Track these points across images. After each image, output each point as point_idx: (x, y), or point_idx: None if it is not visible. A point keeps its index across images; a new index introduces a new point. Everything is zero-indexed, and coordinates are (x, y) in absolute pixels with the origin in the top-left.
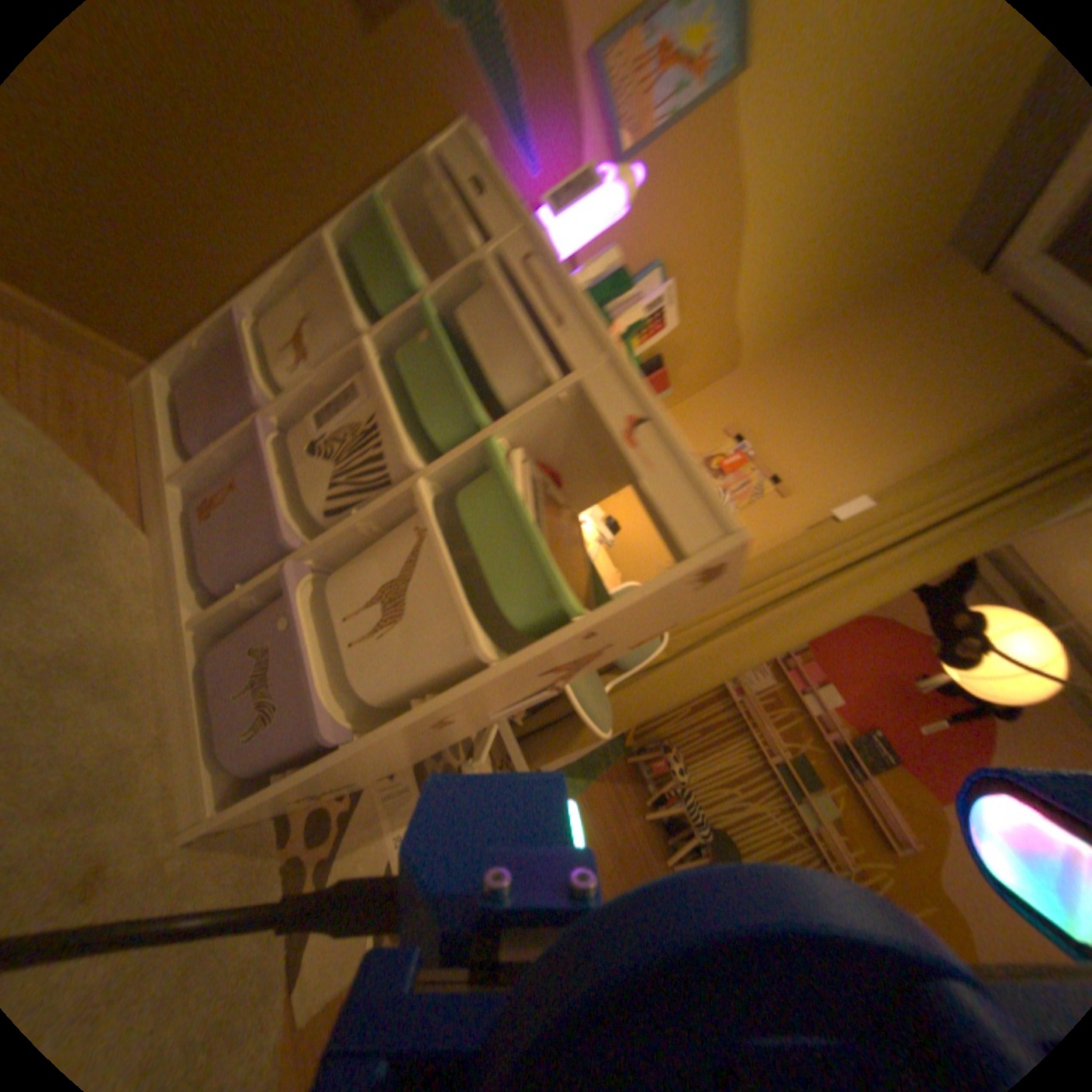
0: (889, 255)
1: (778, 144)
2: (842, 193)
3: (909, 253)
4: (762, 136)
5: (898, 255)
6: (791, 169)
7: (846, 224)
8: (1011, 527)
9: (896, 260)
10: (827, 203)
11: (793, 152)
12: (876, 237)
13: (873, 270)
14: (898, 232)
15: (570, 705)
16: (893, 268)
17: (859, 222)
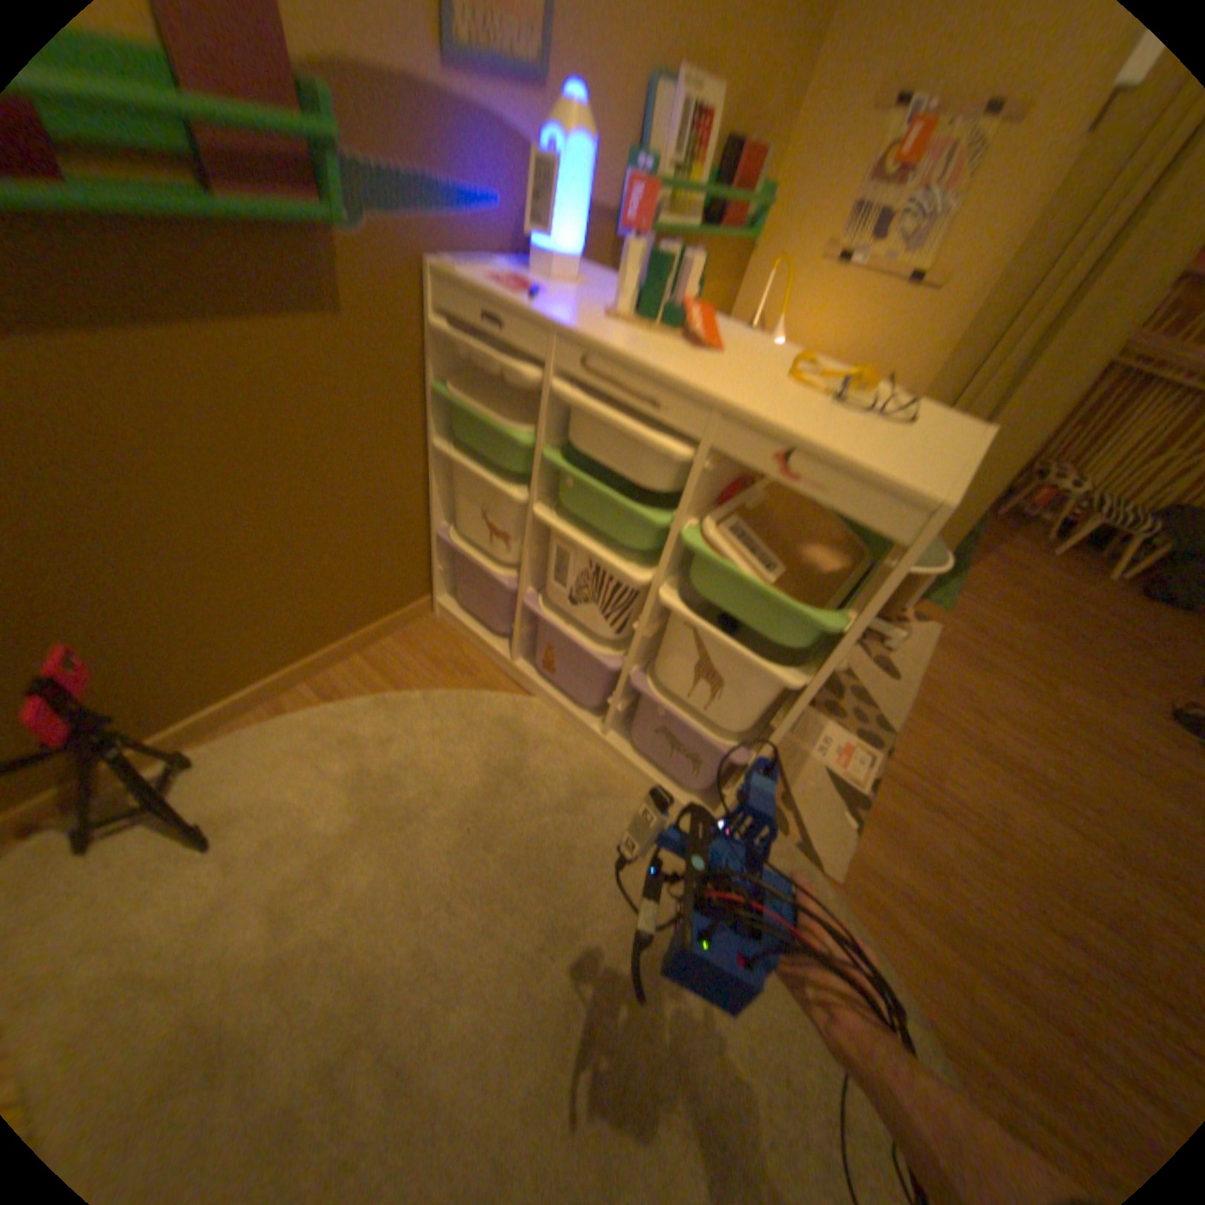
0: None
1: None
2: None
3: None
4: None
5: None
6: None
7: None
8: None
9: None
10: None
11: None
12: None
13: None
14: None
15: None
16: None
17: None
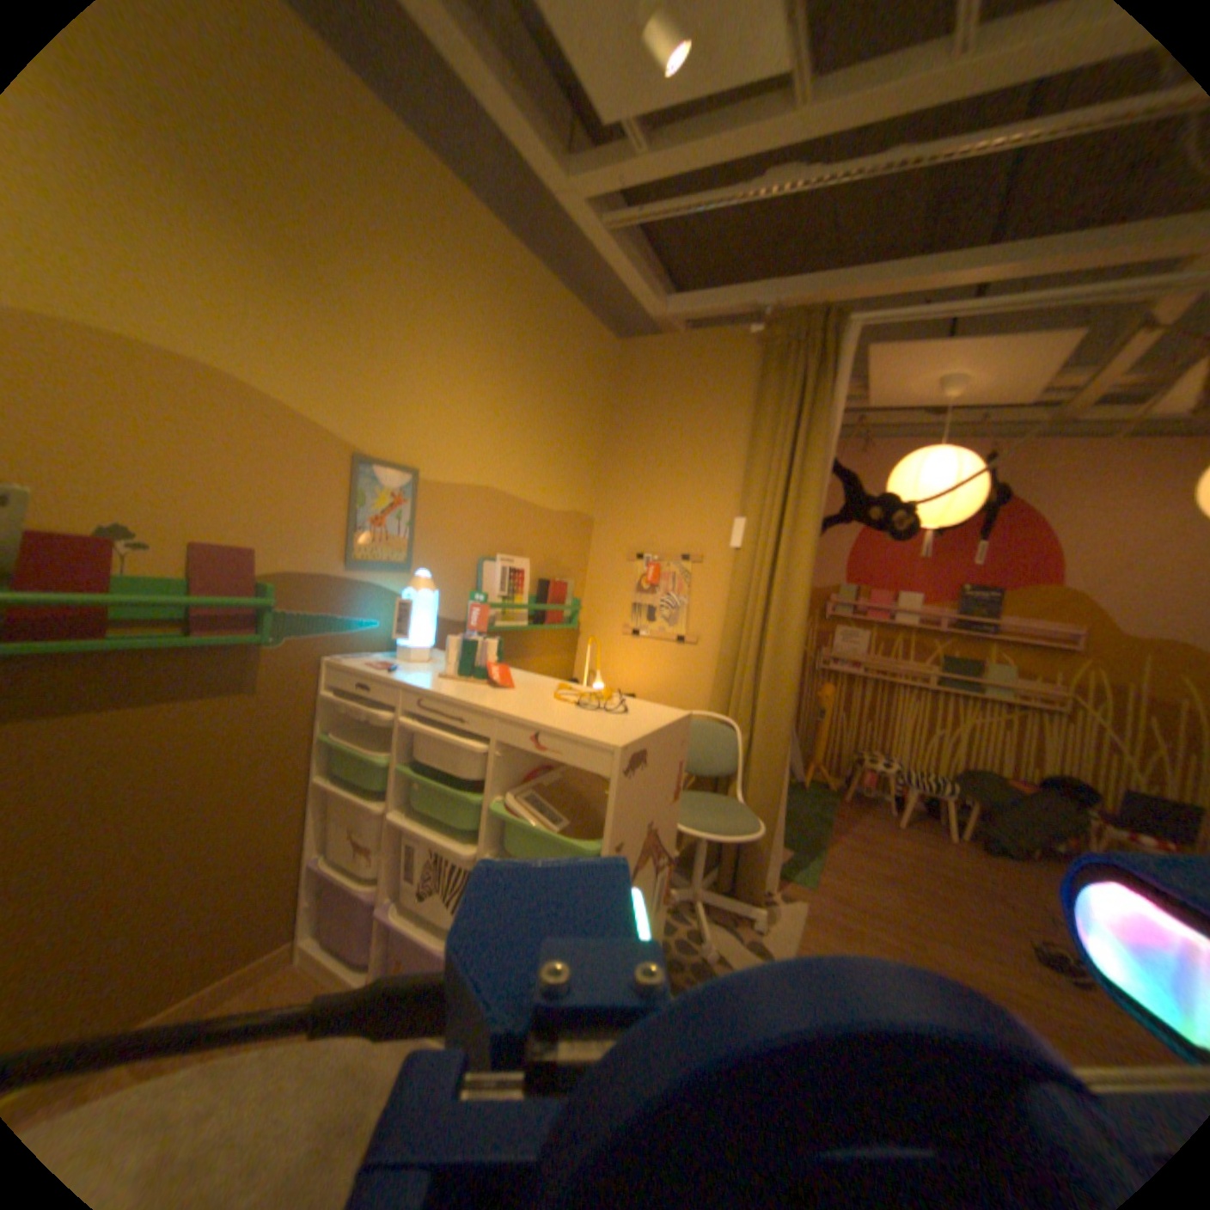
0: (593, 384)
1: (469, 456)
2: (528, 414)
3: (602, 368)
4: (457, 466)
5: (598, 376)
6: (488, 449)
7: (549, 414)
8: (819, 452)
9: (600, 379)
10: (526, 427)
11: (480, 446)
12: (573, 393)
13: (595, 397)
14: (582, 375)
15: (713, 841)
16: (604, 381)
17: (554, 405)
